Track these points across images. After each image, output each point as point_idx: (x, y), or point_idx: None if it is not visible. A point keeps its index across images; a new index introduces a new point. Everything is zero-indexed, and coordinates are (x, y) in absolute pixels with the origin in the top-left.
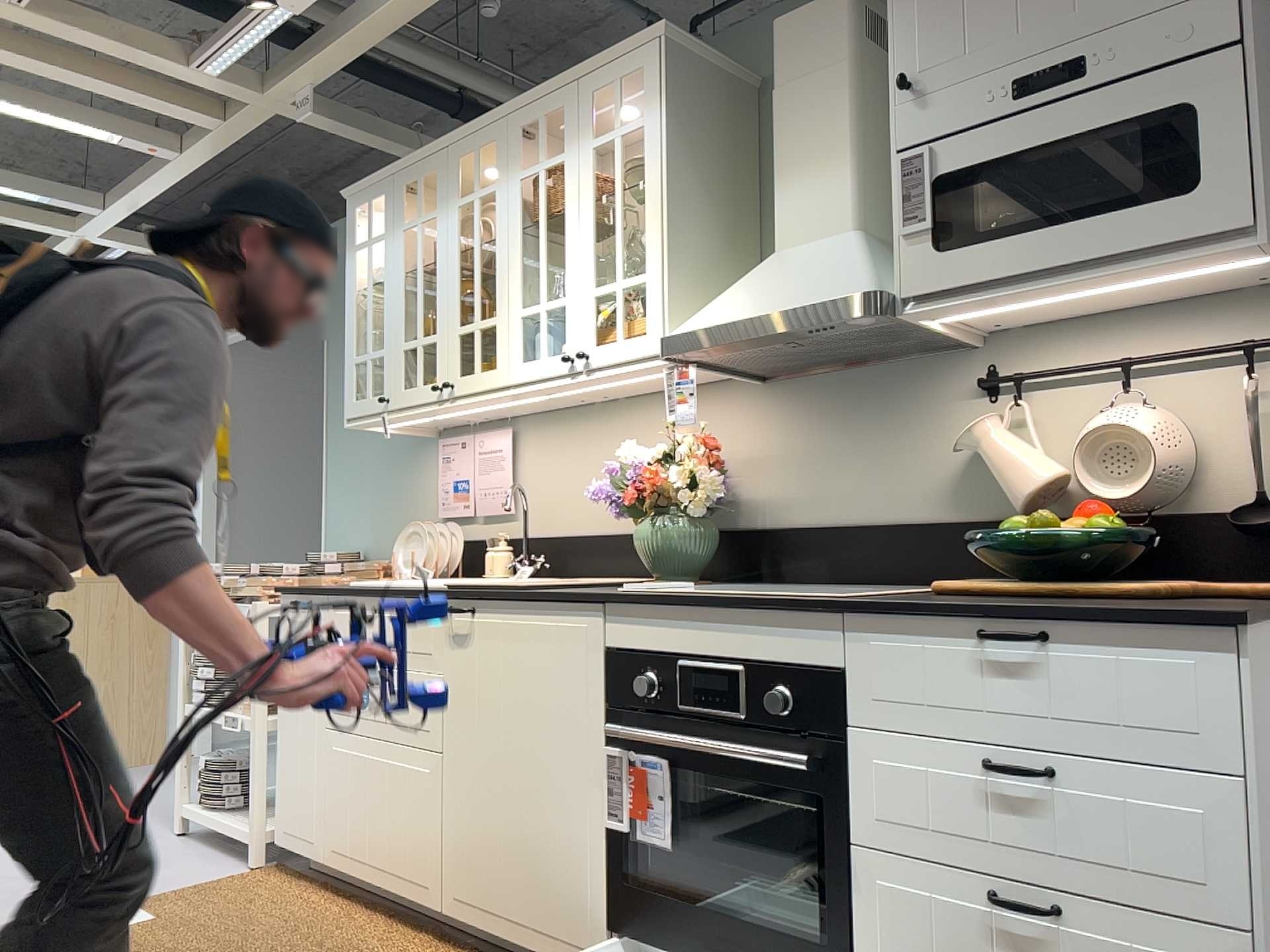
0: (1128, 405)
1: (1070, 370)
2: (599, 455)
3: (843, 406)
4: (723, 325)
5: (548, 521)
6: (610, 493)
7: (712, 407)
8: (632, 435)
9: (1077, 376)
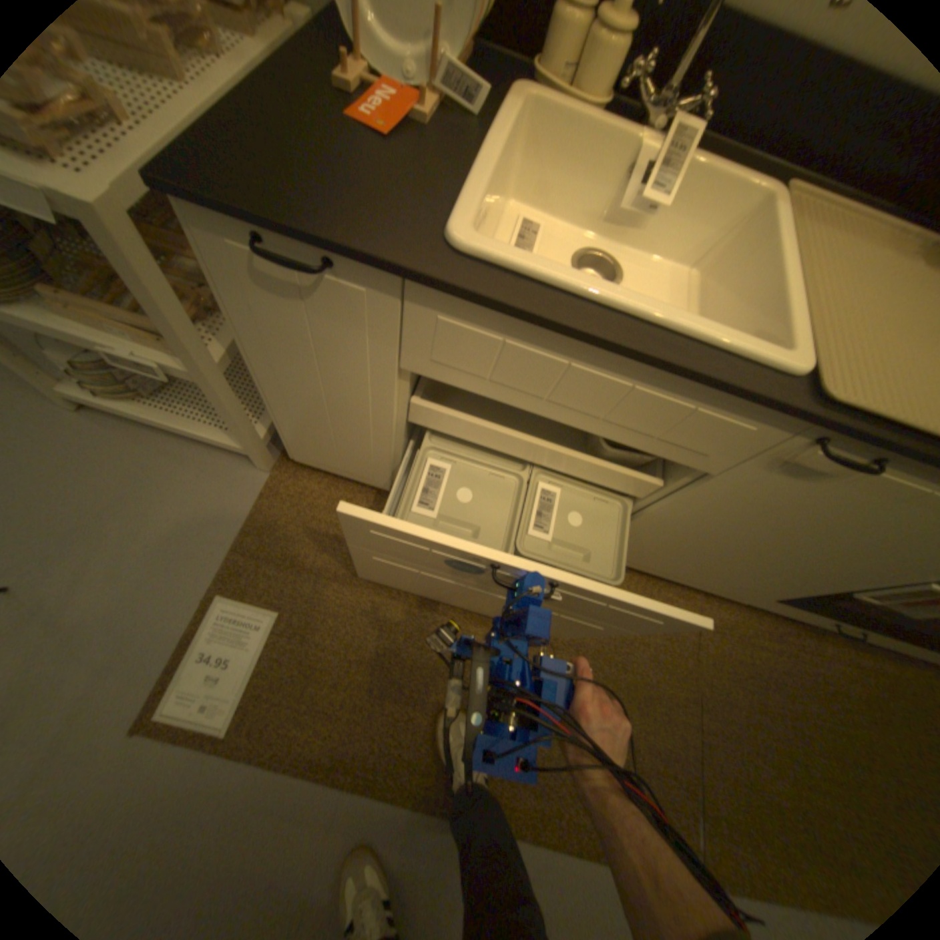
0: None
1: None
2: None
3: None
4: None
5: None
6: None
7: None
8: None
9: None
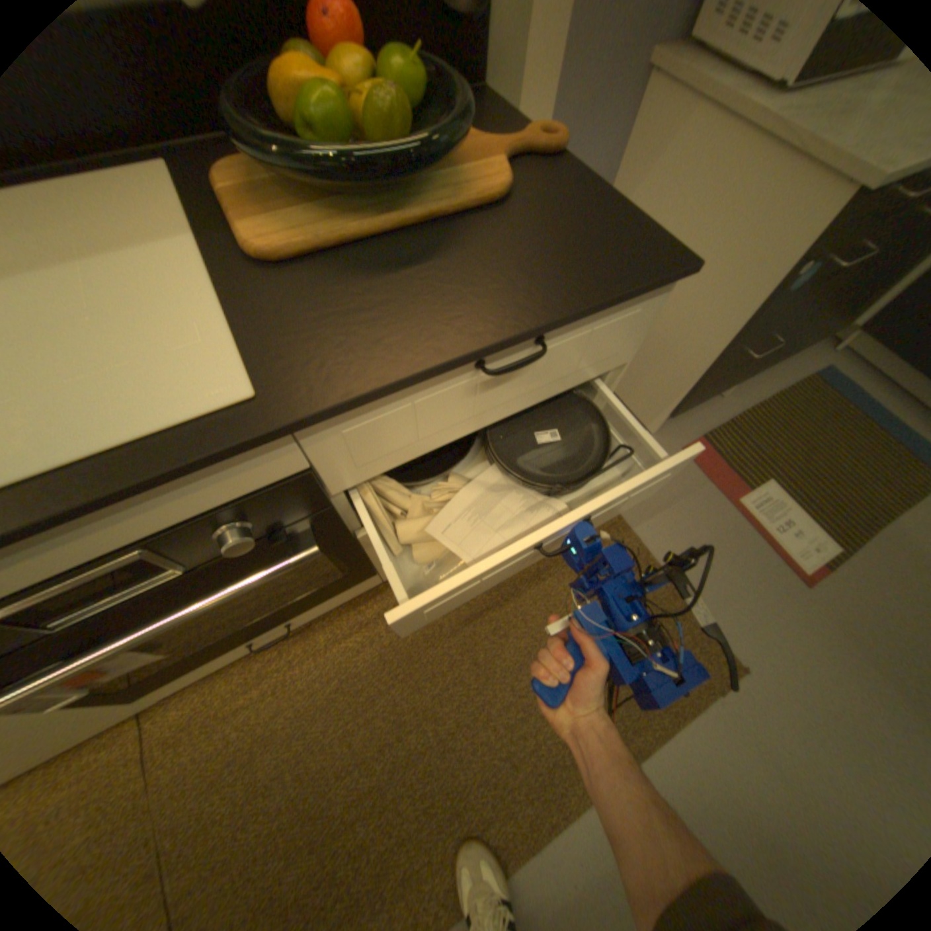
0: None
1: None
2: None
3: None
4: None
5: None
6: None
7: None
8: None
9: None
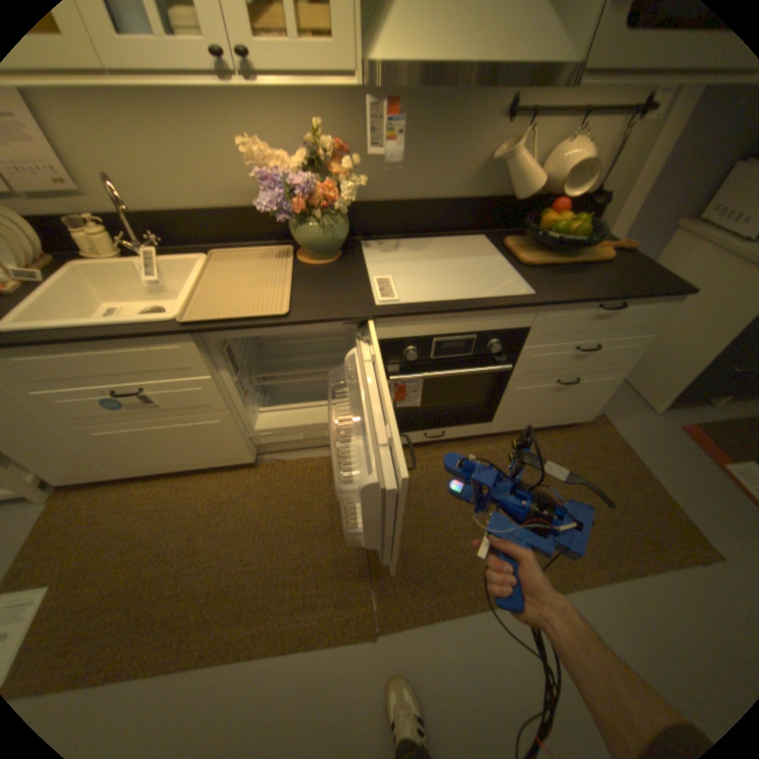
0: (579, 137)
1: (564, 110)
2: (176, 134)
3: (418, 112)
4: (448, 65)
5: (132, 198)
6: (272, 201)
7: (301, 96)
8: (212, 116)
9: (557, 111)
